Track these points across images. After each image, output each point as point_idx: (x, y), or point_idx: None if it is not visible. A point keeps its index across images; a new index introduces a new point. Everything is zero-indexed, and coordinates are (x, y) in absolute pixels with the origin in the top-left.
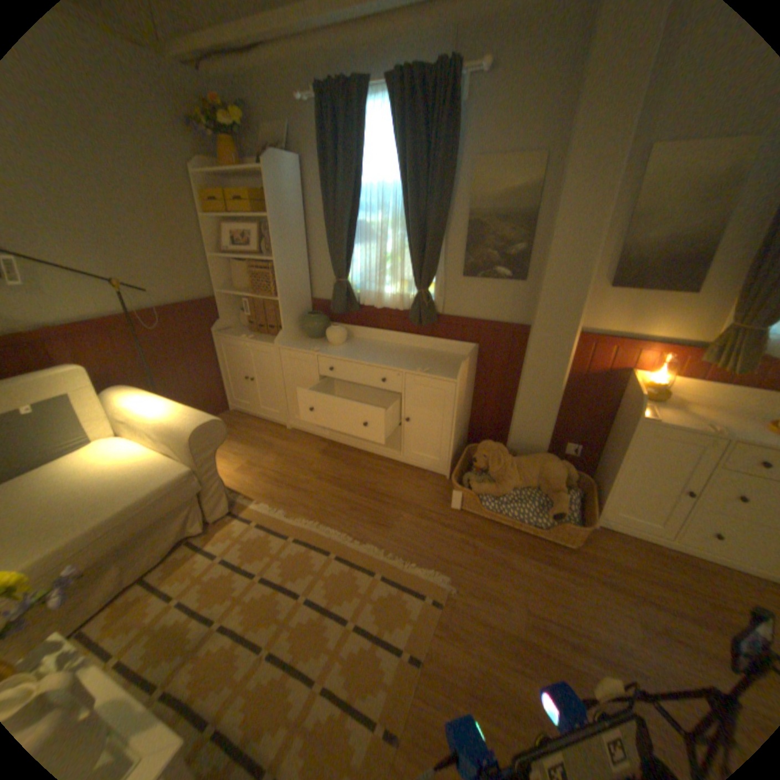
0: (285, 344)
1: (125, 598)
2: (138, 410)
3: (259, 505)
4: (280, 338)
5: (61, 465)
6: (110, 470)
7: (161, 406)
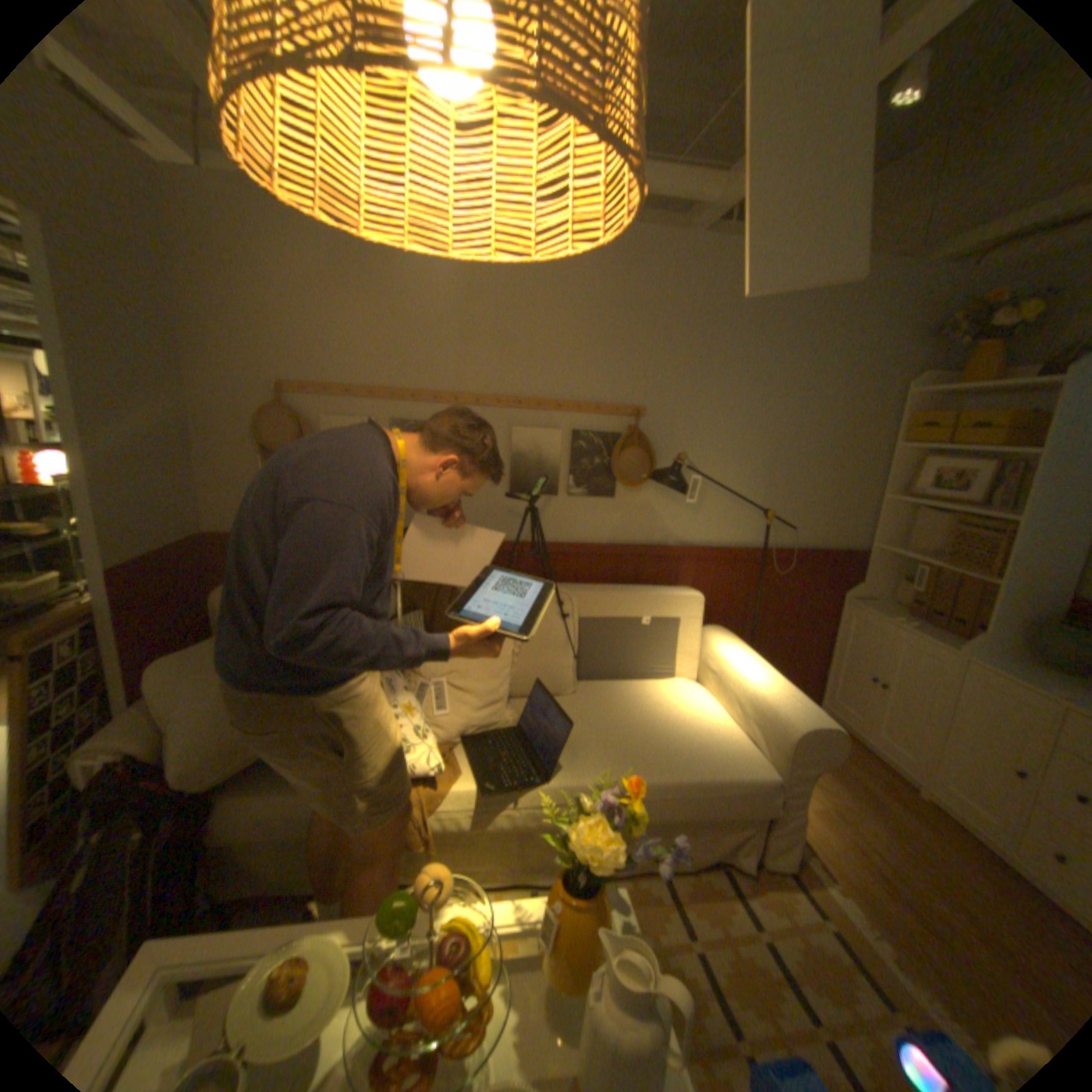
0: (986, 660)
1: (651, 888)
2: (740, 668)
3: (850, 904)
4: (980, 647)
5: (652, 692)
6: (692, 724)
7: (768, 675)
